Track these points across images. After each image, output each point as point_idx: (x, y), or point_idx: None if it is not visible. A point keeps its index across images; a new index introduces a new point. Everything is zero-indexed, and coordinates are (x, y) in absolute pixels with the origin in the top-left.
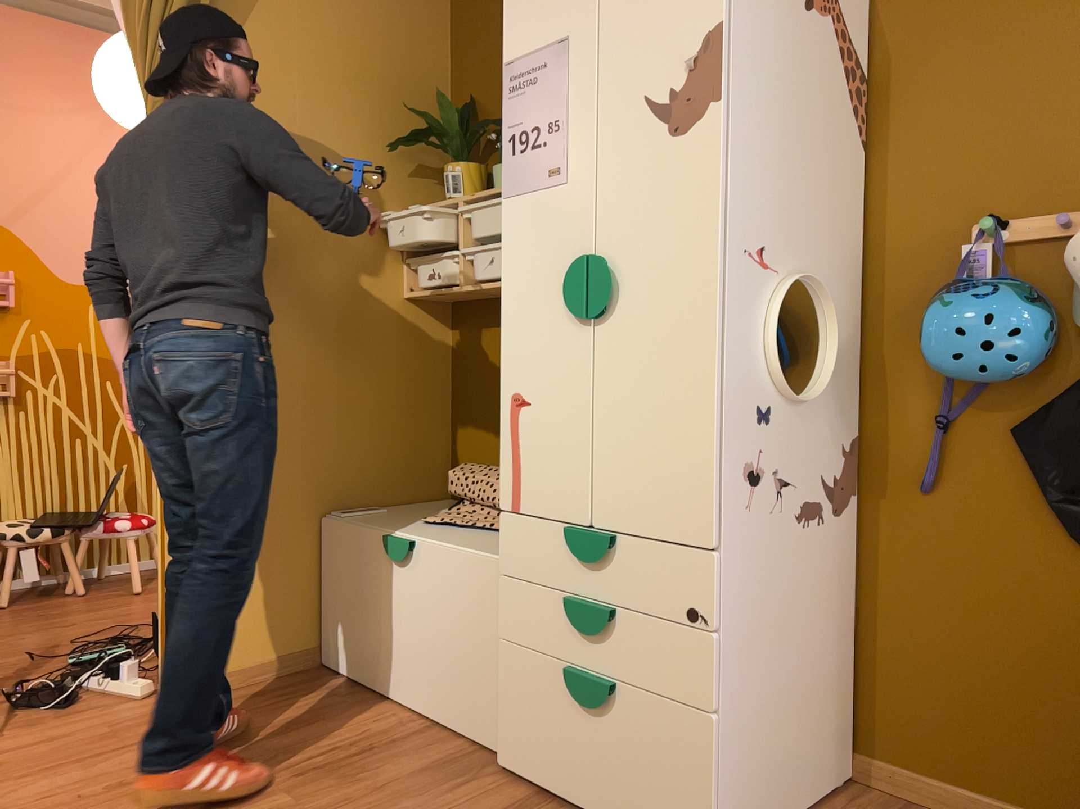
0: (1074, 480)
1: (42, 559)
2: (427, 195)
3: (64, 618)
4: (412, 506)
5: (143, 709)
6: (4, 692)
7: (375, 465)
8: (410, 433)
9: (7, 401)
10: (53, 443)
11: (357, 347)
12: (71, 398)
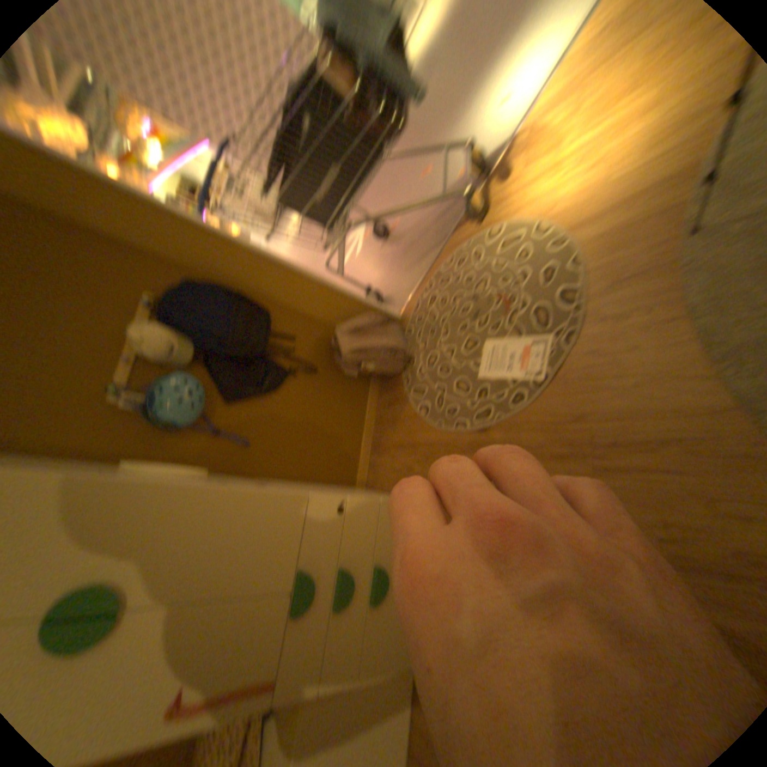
0: (255, 381)
1: None
2: None
3: None
4: None
5: None
6: None
7: None
8: None
9: None
10: None
11: None
12: None
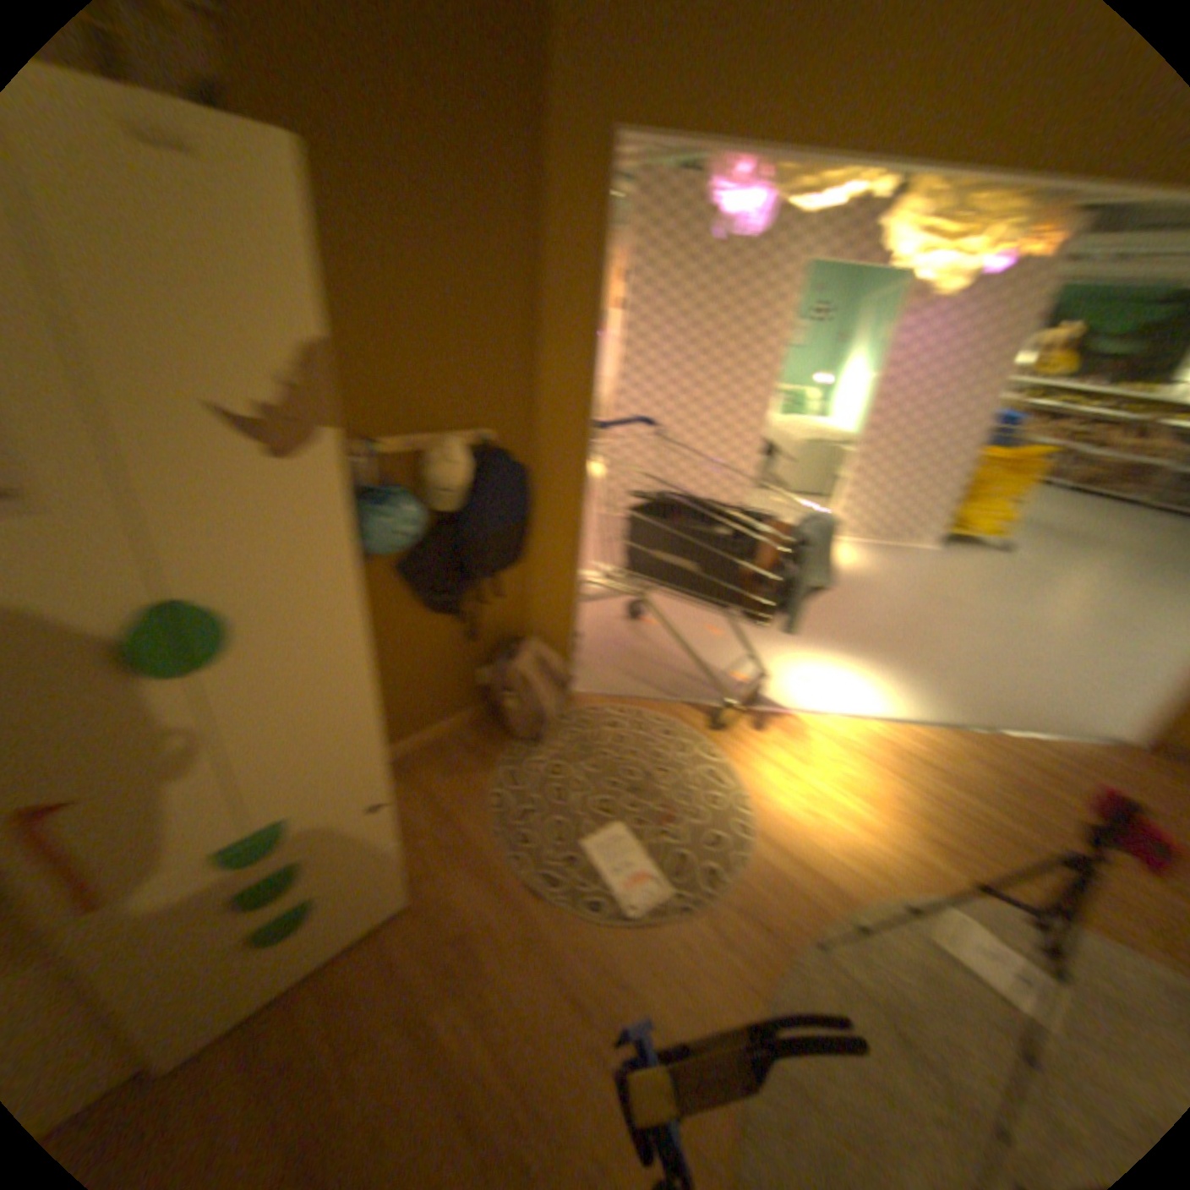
0: (435, 586)
1: None
2: None
3: None
4: None
5: None
6: None
7: None
8: None
9: None
10: None
11: None
12: None
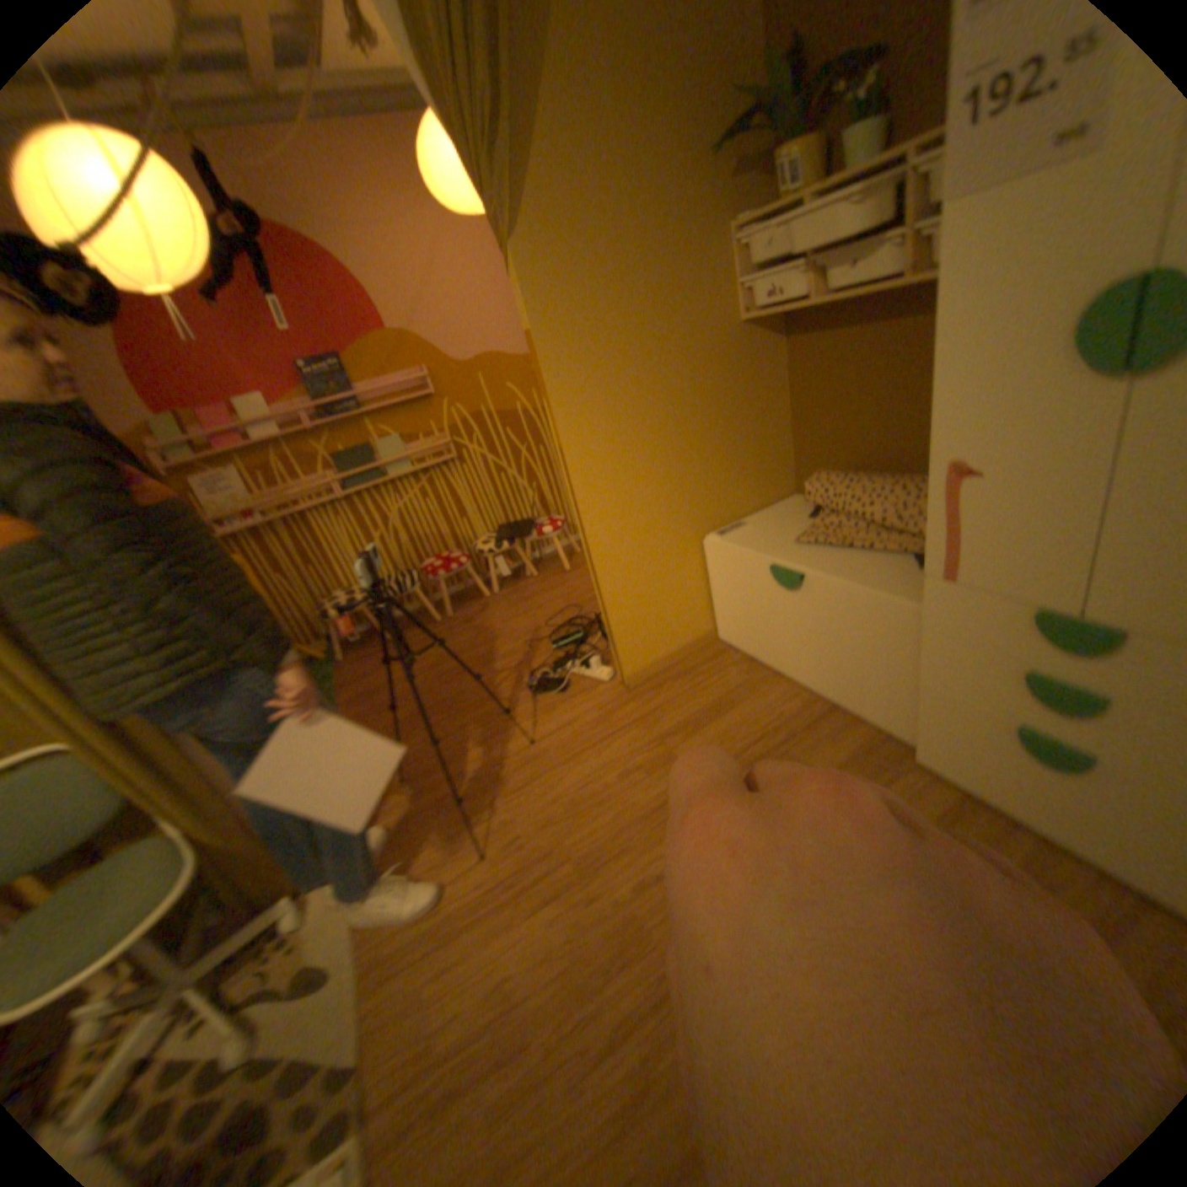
0: None
1: (507, 559)
2: (751, 188)
3: (534, 598)
4: (771, 508)
5: (614, 690)
6: (525, 674)
7: (736, 482)
8: (760, 446)
9: (451, 458)
10: (486, 478)
11: (708, 383)
12: (487, 445)
